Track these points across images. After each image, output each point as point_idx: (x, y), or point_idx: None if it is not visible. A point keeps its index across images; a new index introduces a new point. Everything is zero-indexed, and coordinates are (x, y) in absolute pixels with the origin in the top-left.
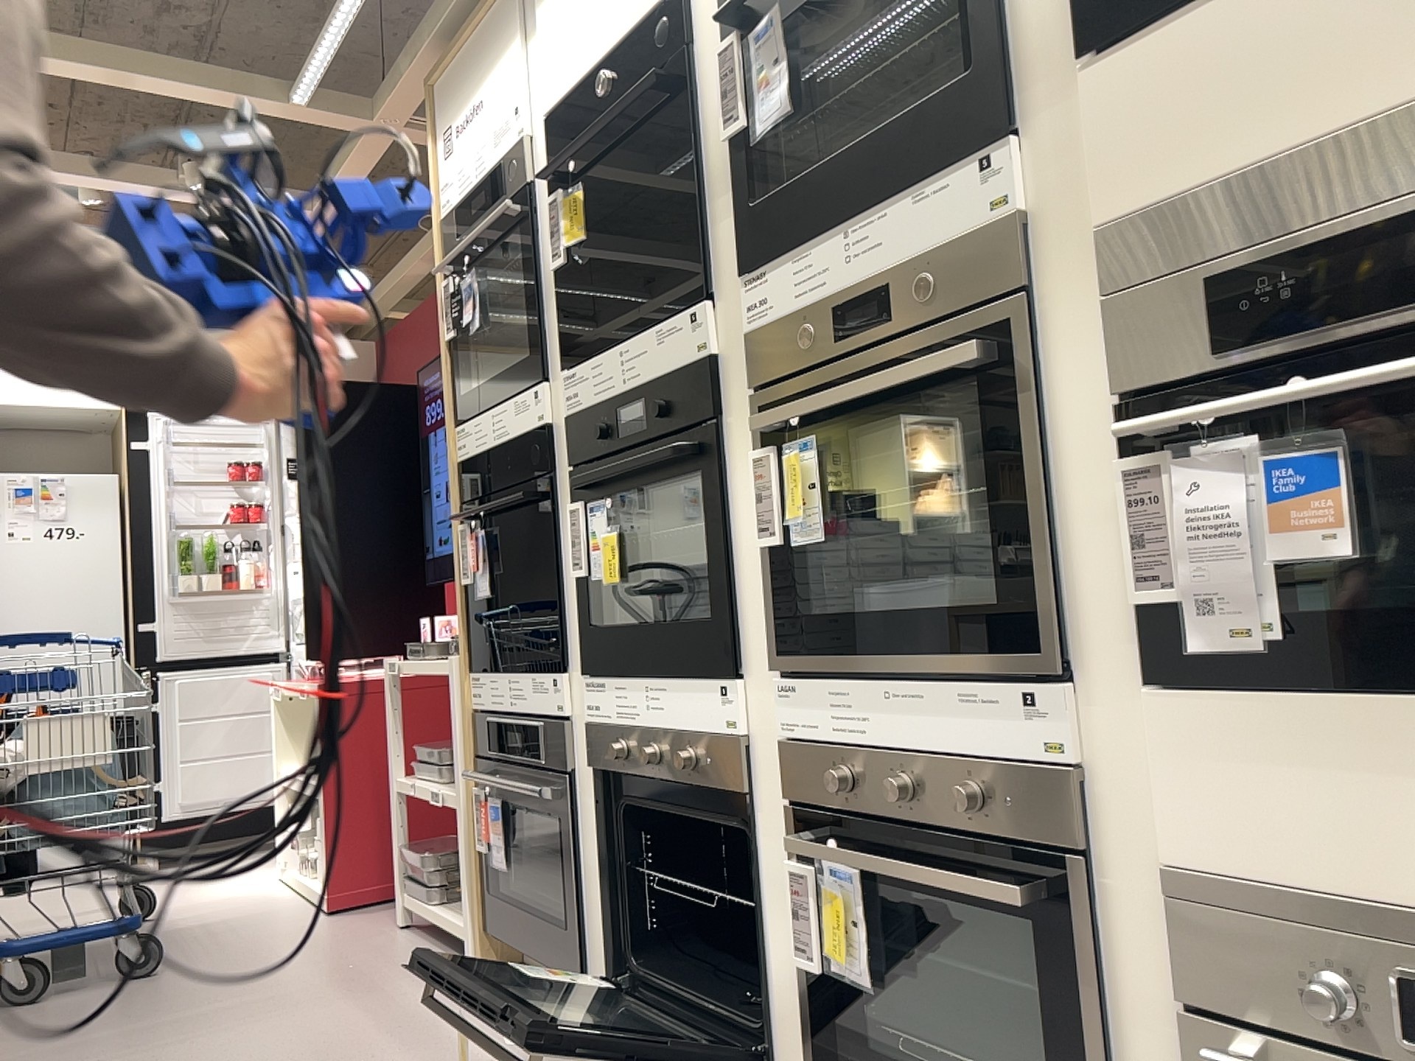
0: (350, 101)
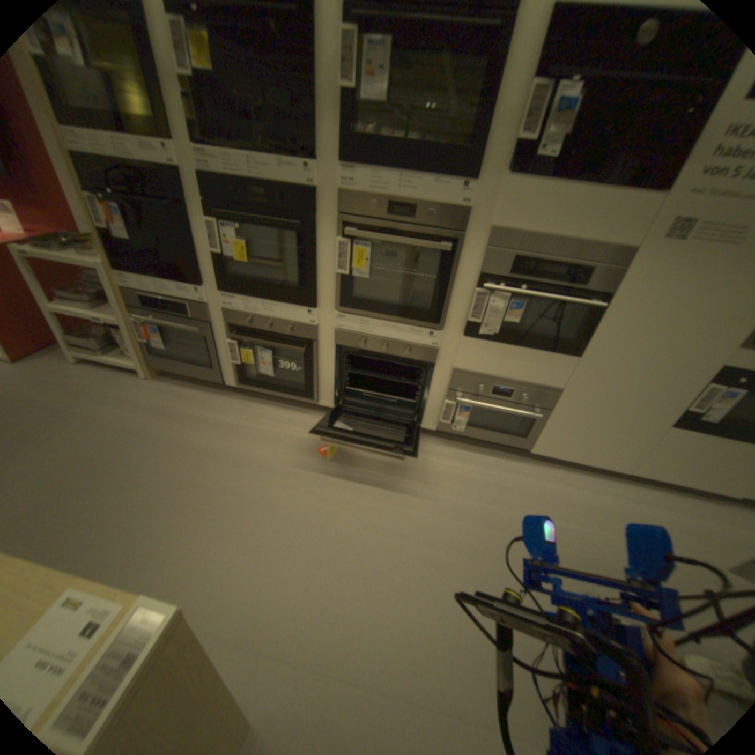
0: None
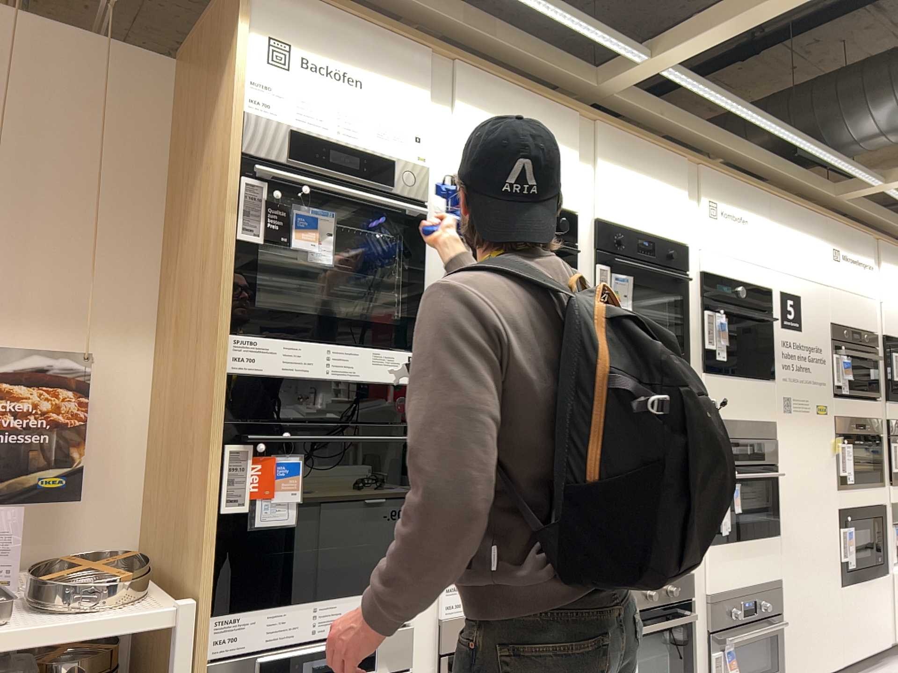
0: None
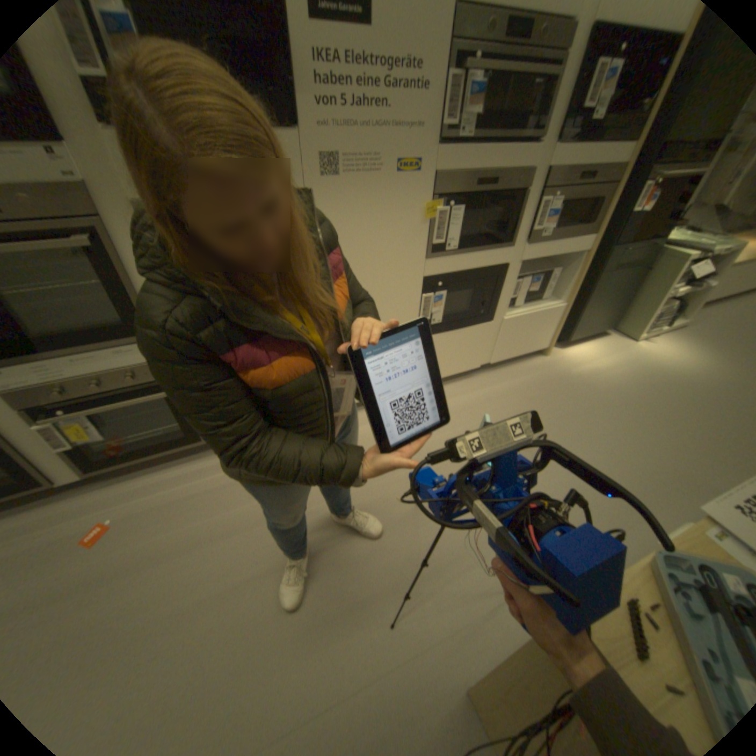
0: None
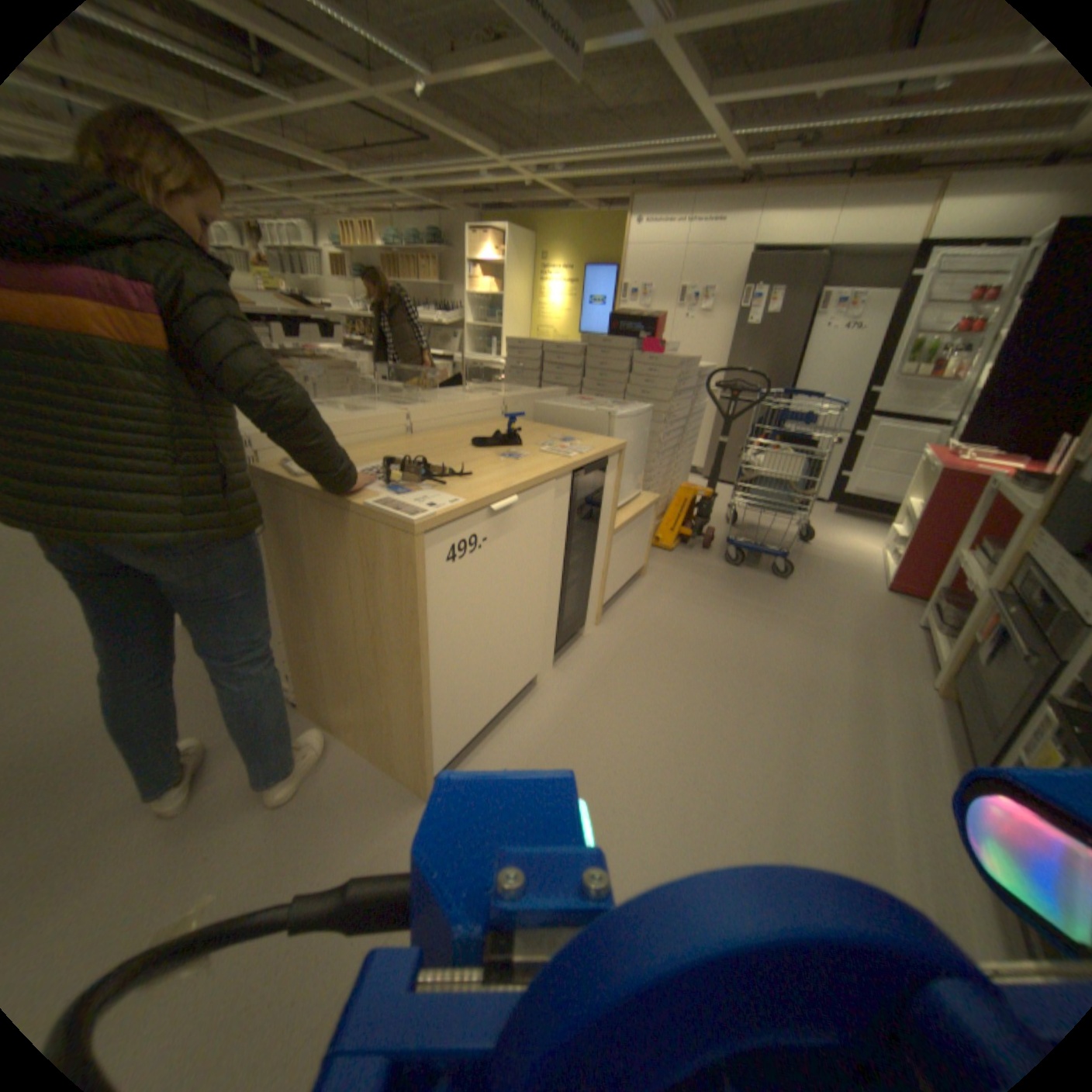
0: None
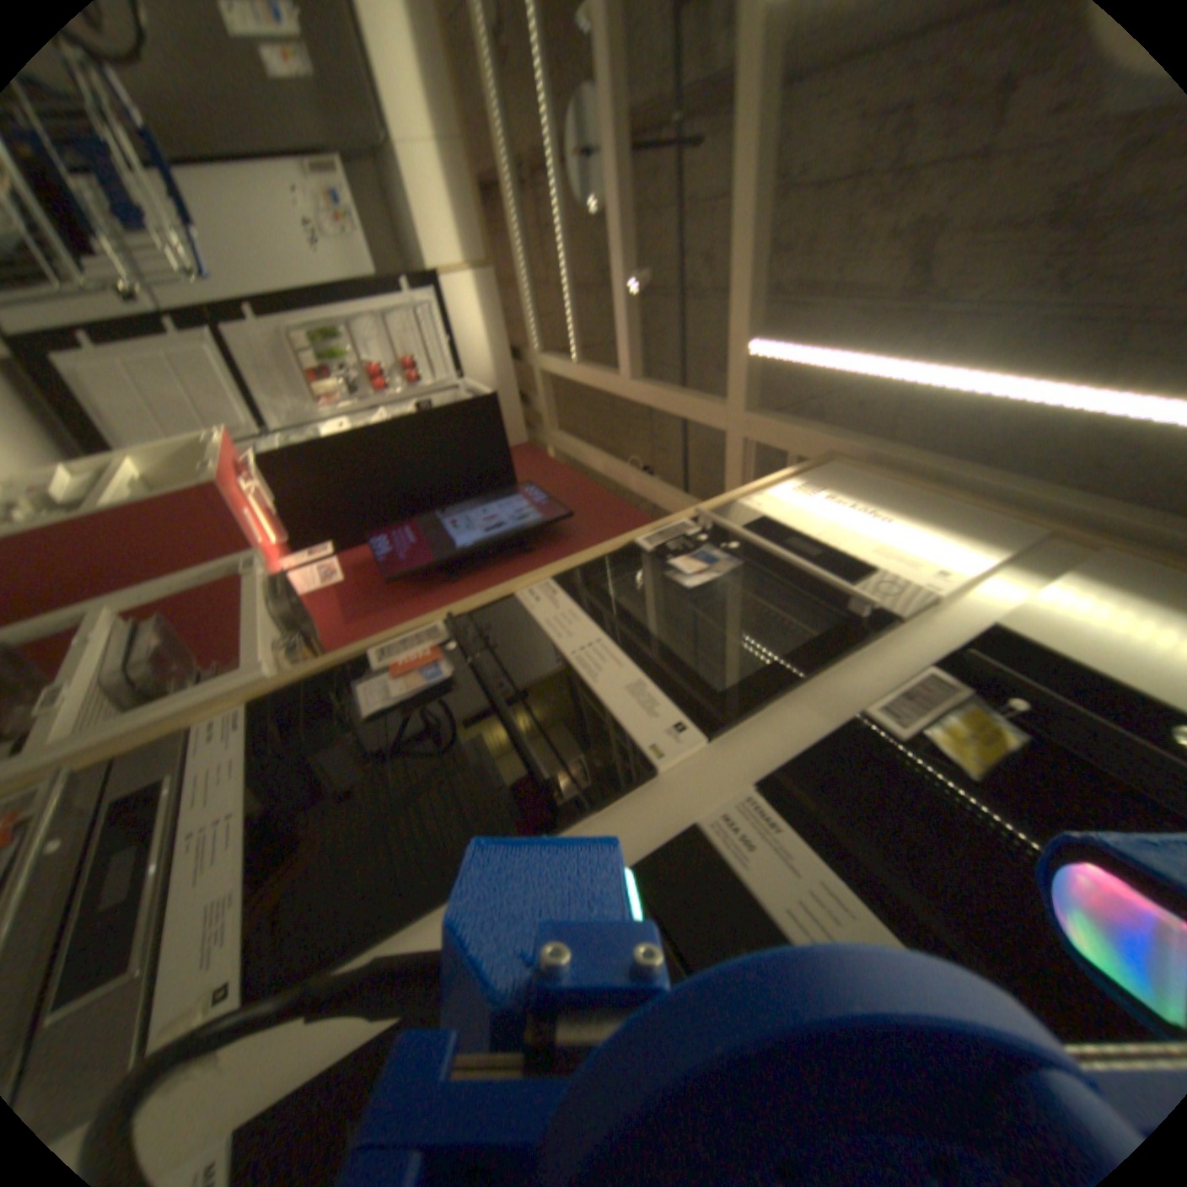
0: (755, 395)
